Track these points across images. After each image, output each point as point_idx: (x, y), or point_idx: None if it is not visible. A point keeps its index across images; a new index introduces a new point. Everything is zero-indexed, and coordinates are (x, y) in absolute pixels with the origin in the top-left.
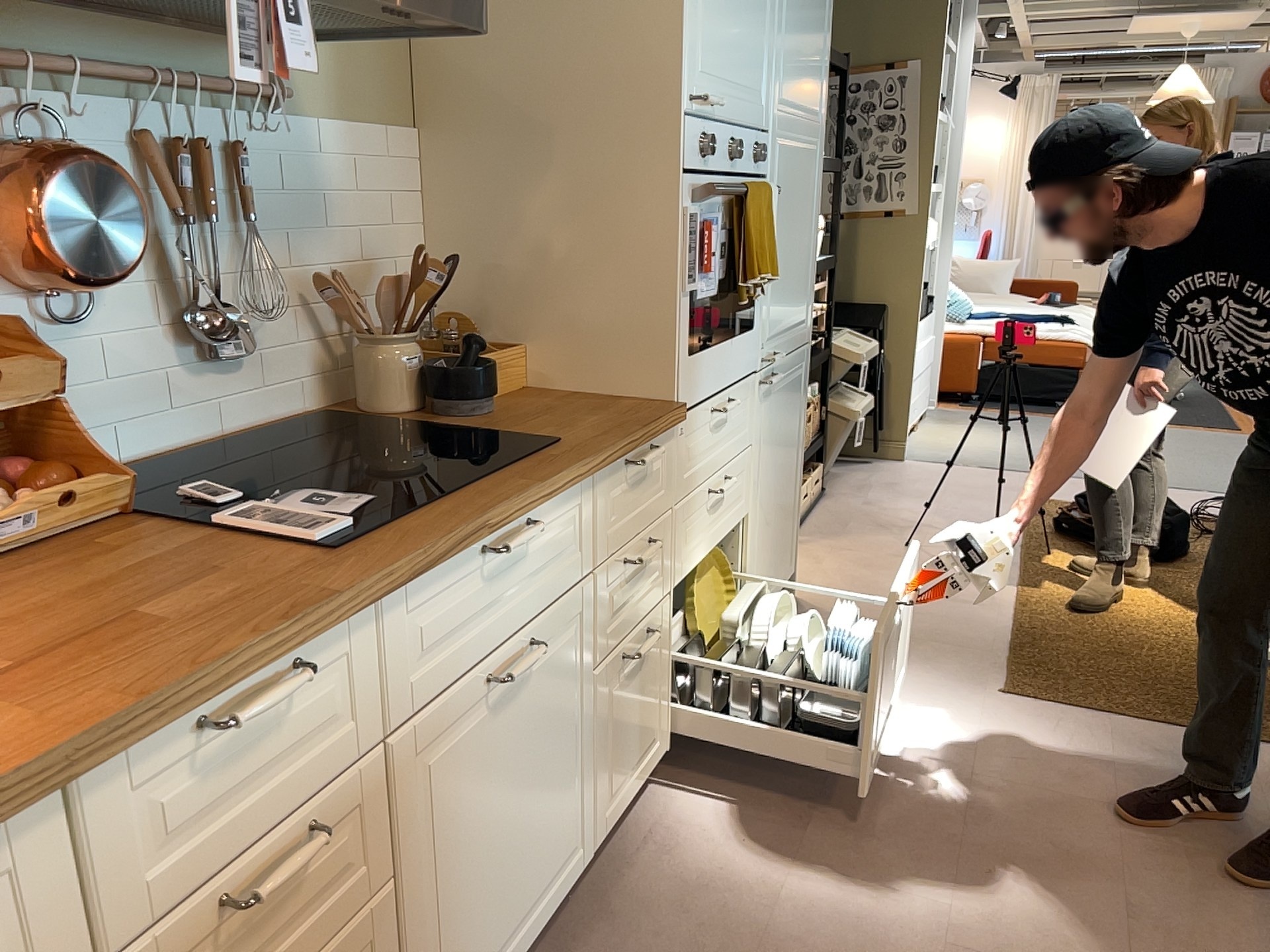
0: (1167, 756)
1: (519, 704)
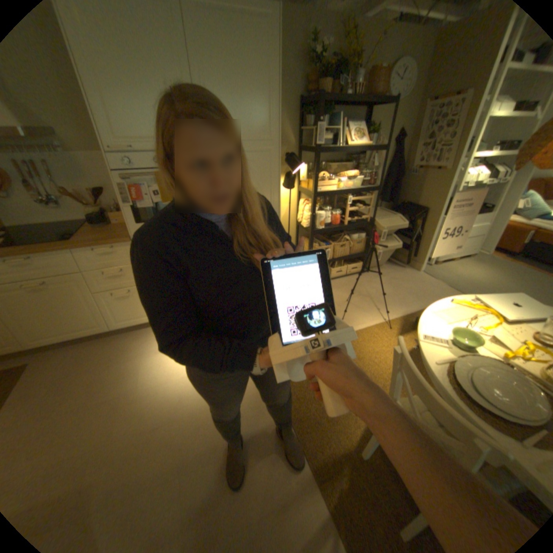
0: (259, 412)
1: (44, 293)
